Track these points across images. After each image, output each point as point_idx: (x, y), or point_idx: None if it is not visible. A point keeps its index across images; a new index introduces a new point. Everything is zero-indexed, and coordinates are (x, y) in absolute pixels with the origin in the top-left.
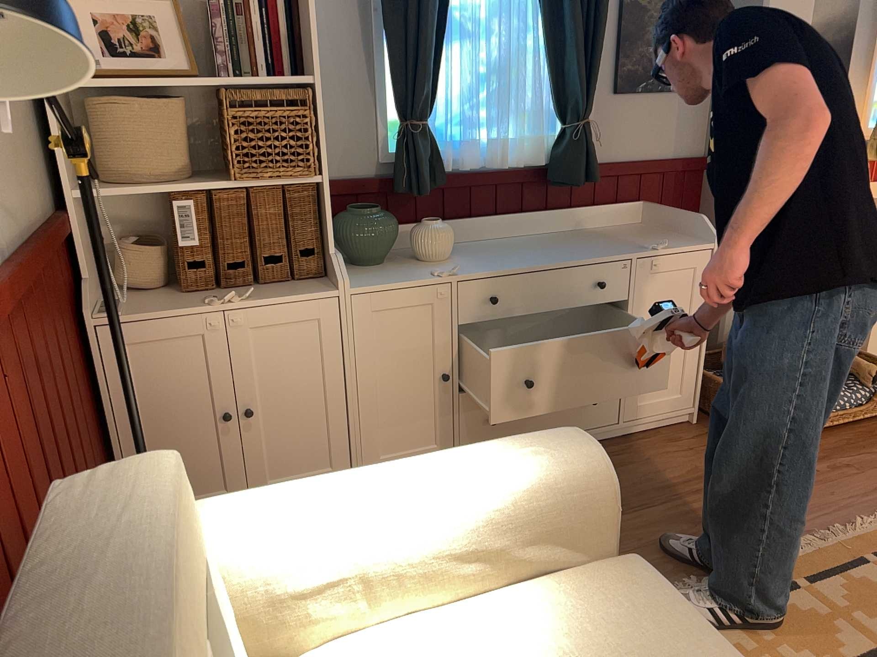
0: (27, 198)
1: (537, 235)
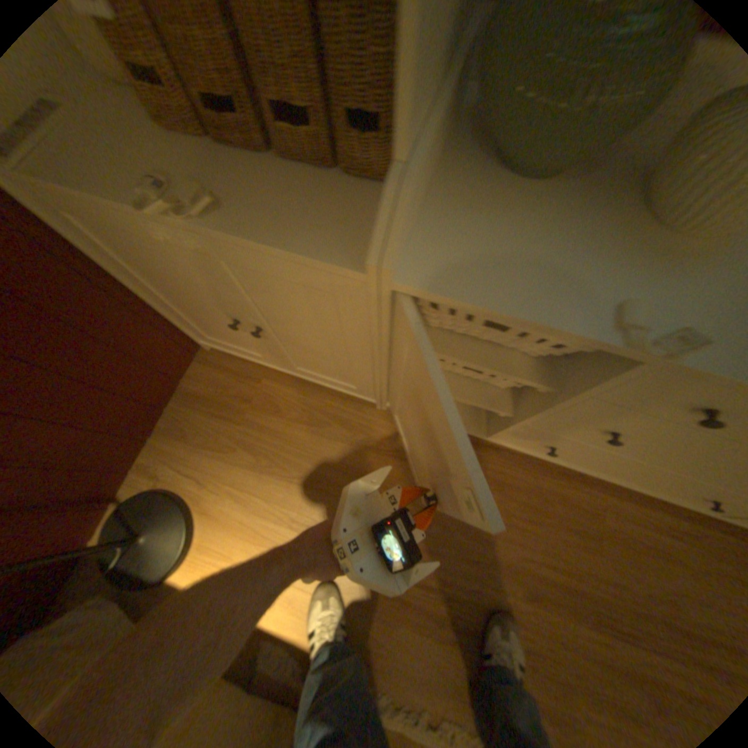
0: None
1: None
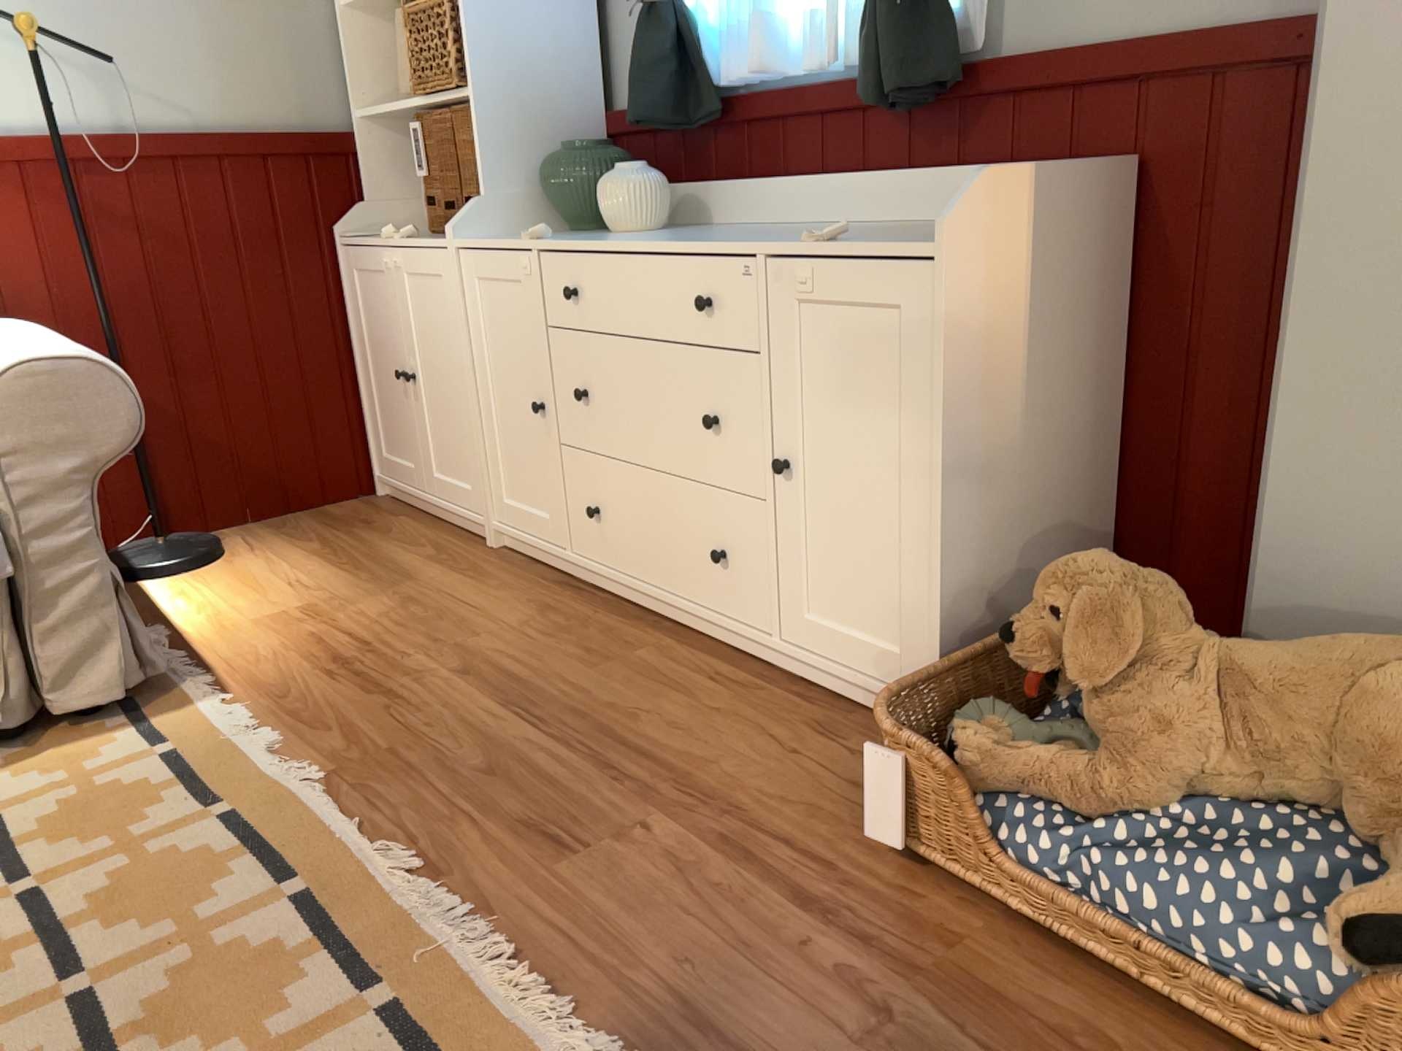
0: (257, 109)
1: (865, 223)
